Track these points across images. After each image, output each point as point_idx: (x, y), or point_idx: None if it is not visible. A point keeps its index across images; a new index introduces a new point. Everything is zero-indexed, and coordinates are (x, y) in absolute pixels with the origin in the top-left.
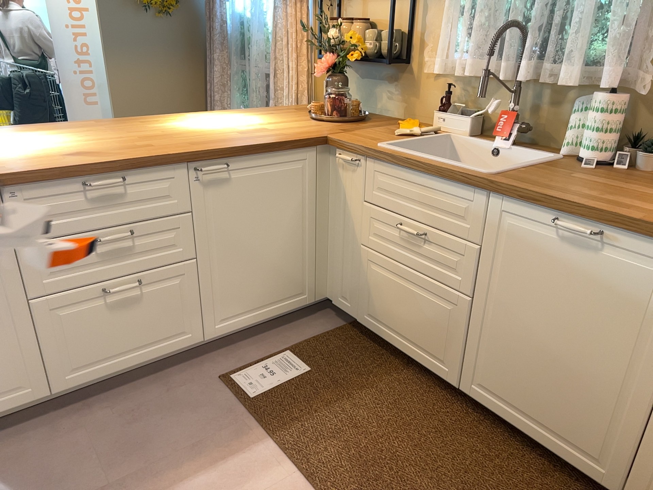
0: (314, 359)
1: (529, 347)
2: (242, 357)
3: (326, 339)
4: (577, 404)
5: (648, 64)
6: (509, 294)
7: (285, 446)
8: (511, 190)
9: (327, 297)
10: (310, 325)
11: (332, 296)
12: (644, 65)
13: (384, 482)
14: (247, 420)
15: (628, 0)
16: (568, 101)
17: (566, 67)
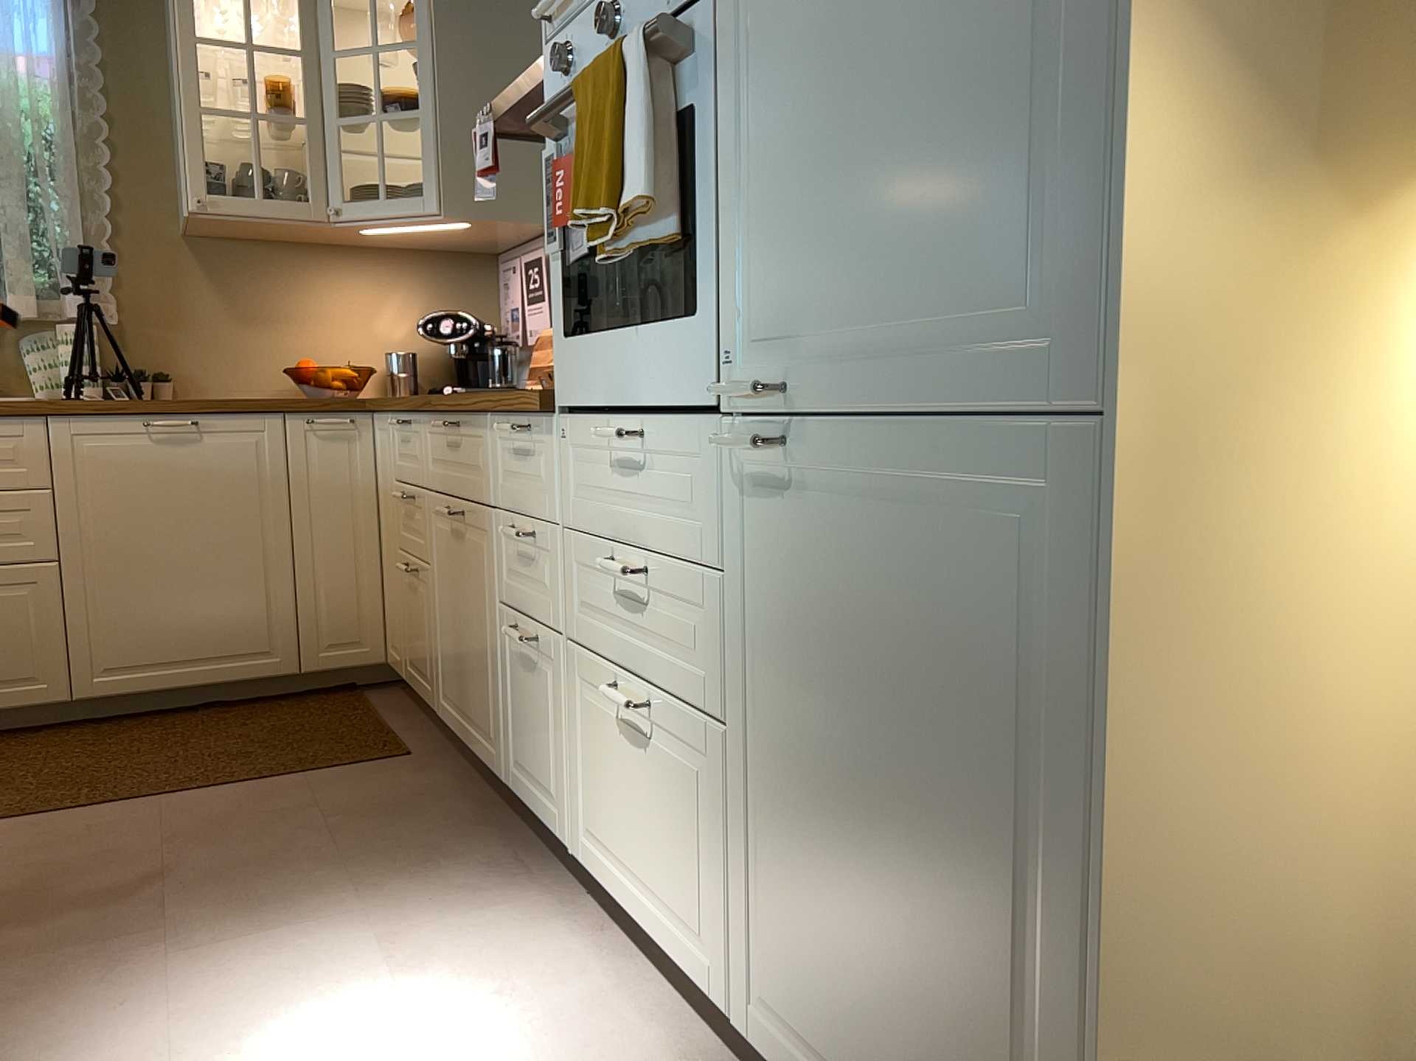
0: None
1: (157, 579)
2: None
3: None
4: (229, 606)
5: (104, 294)
6: (111, 529)
7: None
8: (80, 406)
9: None
10: None
11: None
12: (97, 296)
13: (104, 779)
14: None
15: (72, 227)
16: (11, 341)
17: (0, 299)
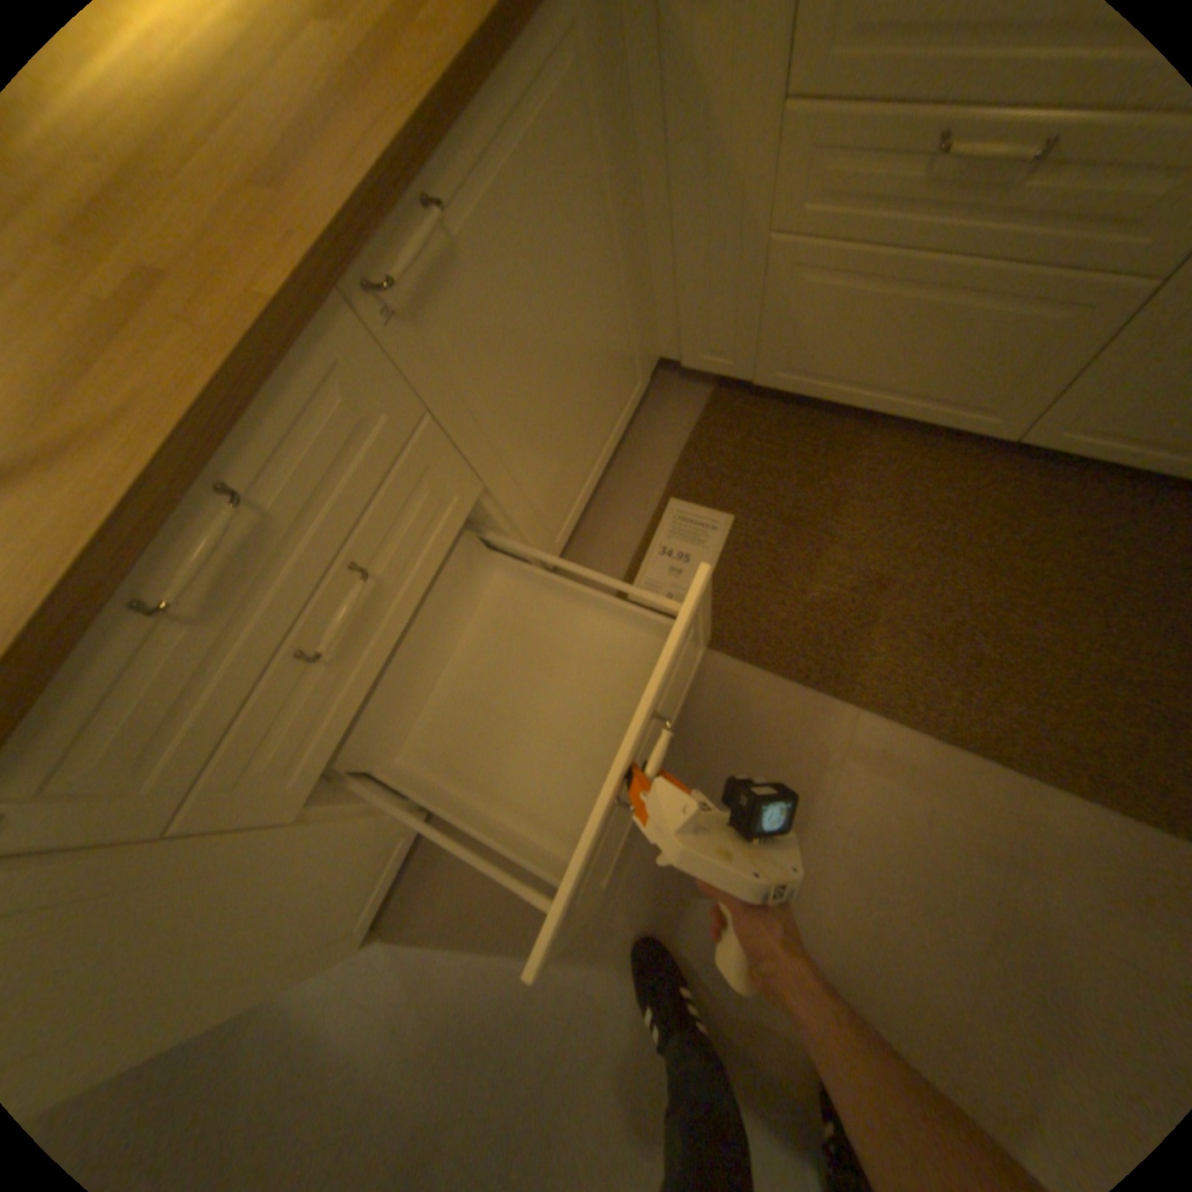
0: (721, 491)
1: None
2: (613, 551)
3: (710, 441)
4: None
5: None
6: None
7: (809, 678)
8: None
9: (663, 357)
10: (658, 424)
11: (676, 352)
12: None
13: (990, 660)
14: (717, 663)
15: None
16: None
17: None
